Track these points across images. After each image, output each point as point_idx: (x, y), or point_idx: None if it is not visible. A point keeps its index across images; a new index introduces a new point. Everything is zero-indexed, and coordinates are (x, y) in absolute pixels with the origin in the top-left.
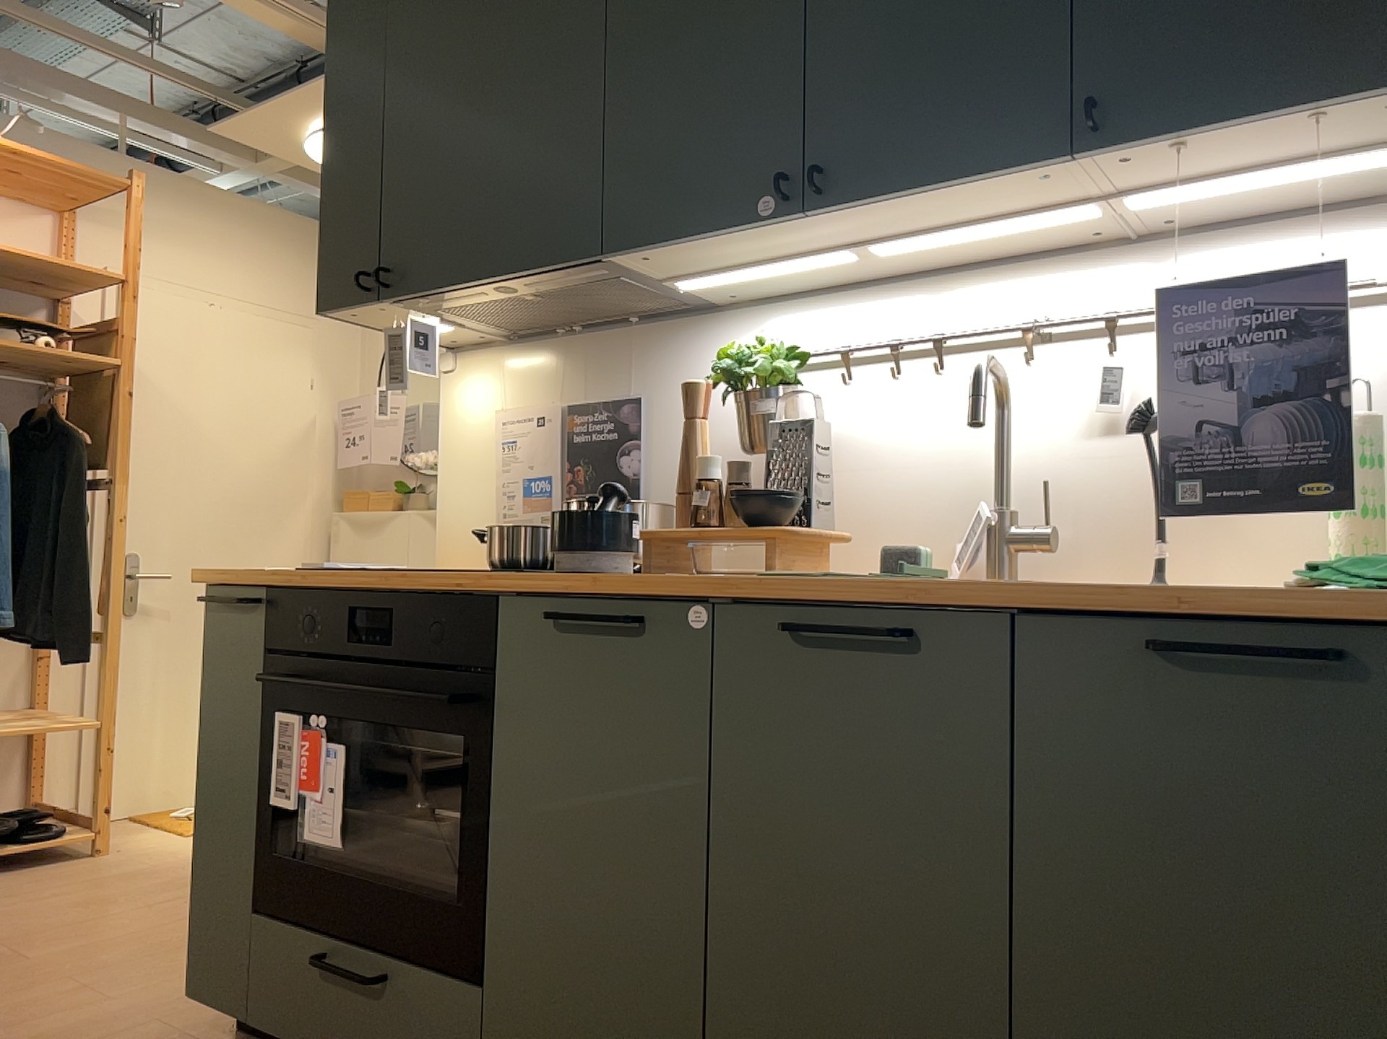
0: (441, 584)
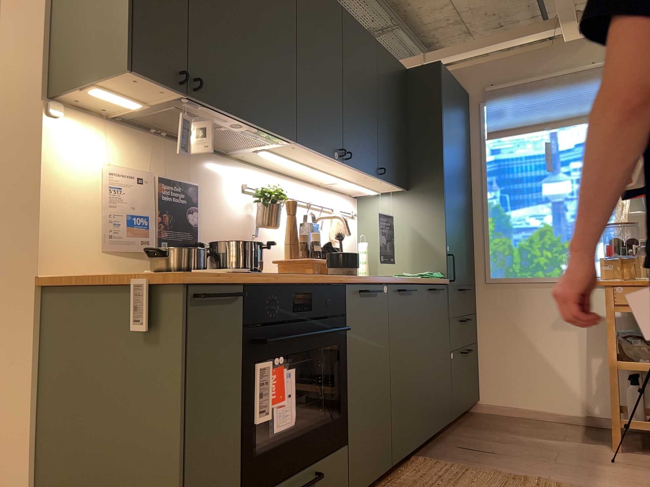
0: (325, 280)
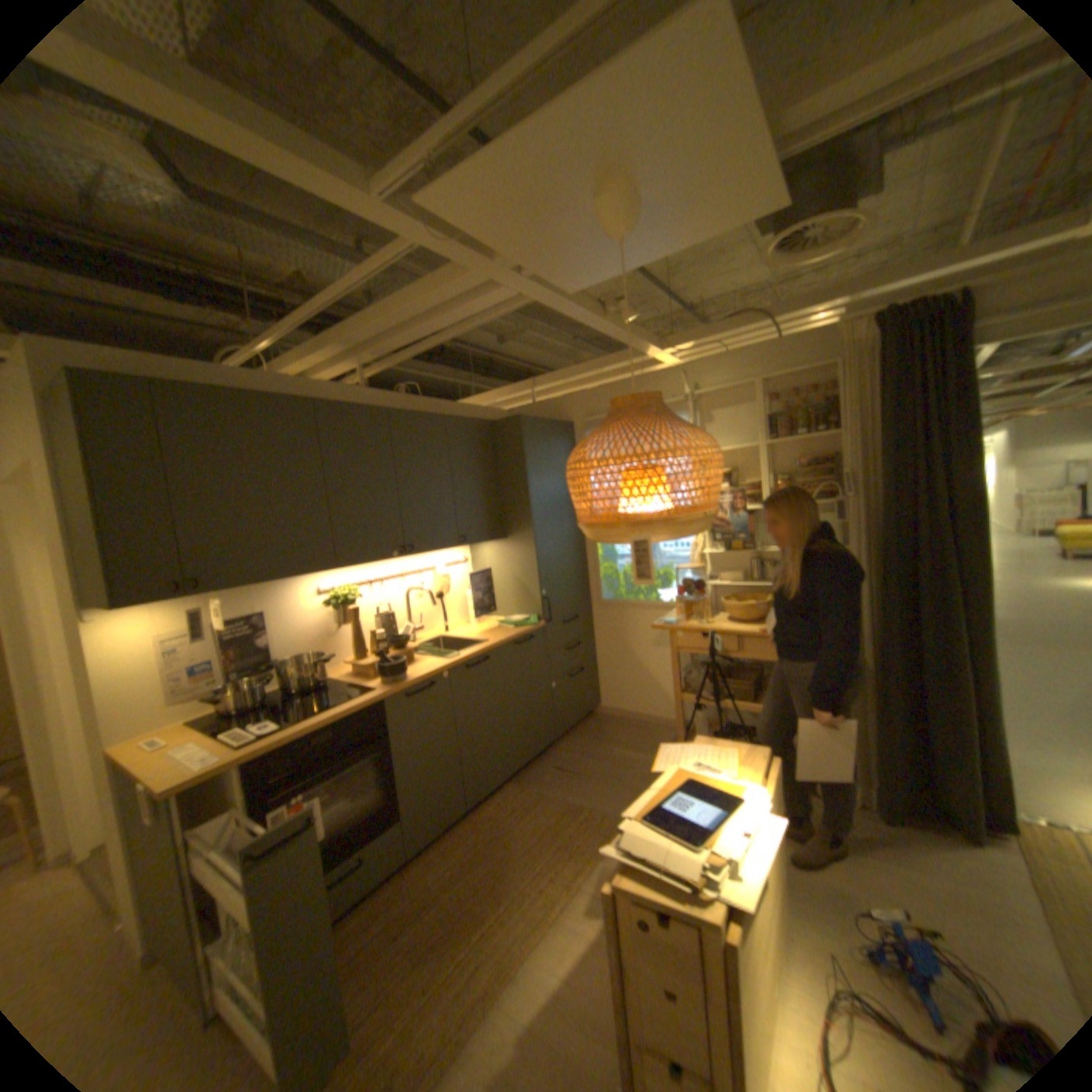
0: (354, 708)
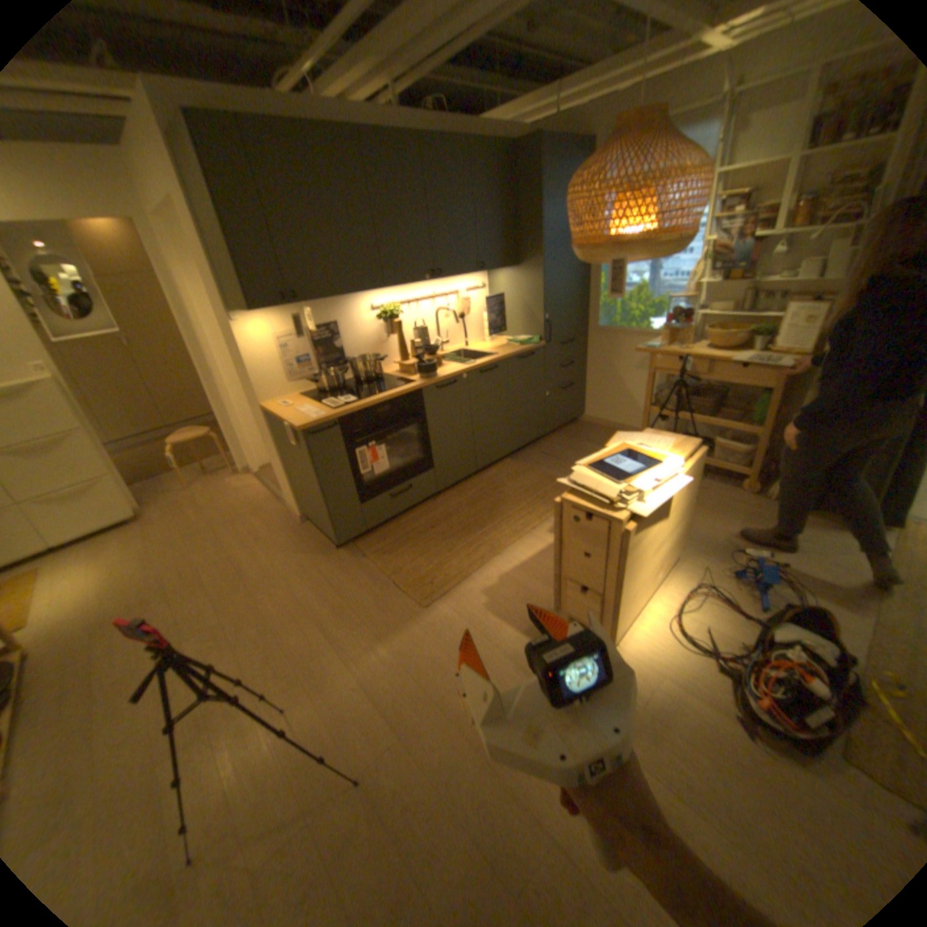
0: (401, 392)
